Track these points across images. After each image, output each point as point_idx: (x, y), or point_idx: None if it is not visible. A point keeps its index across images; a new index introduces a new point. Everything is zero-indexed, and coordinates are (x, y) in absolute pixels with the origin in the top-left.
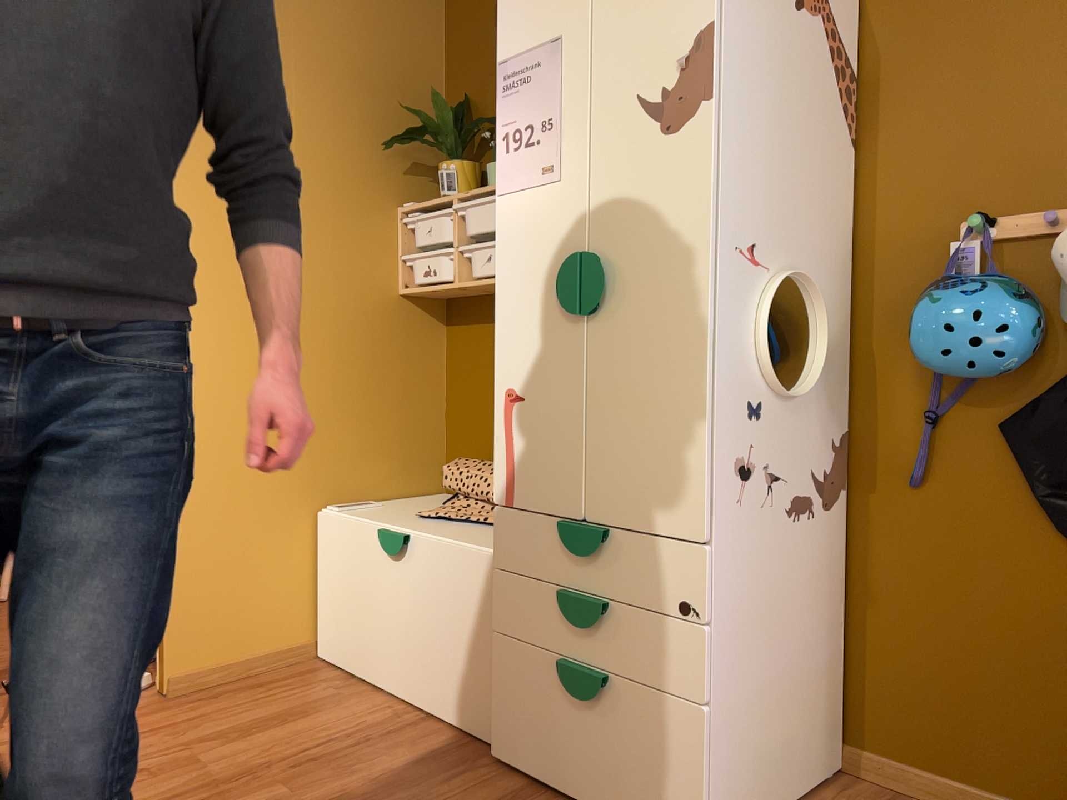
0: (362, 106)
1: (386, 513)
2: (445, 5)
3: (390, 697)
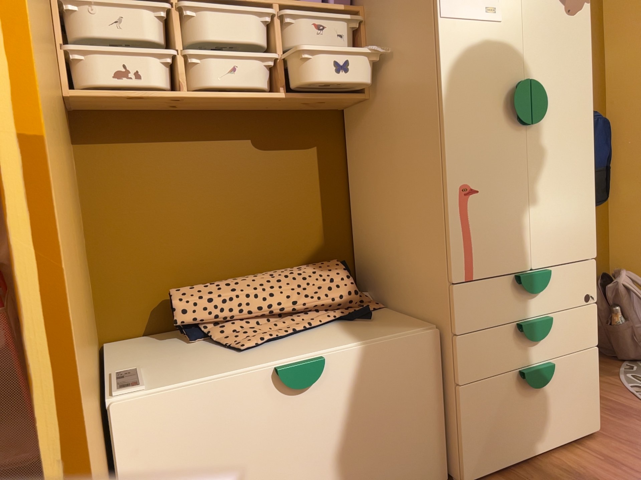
0: None
1: (191, 366)
2: None
3: None
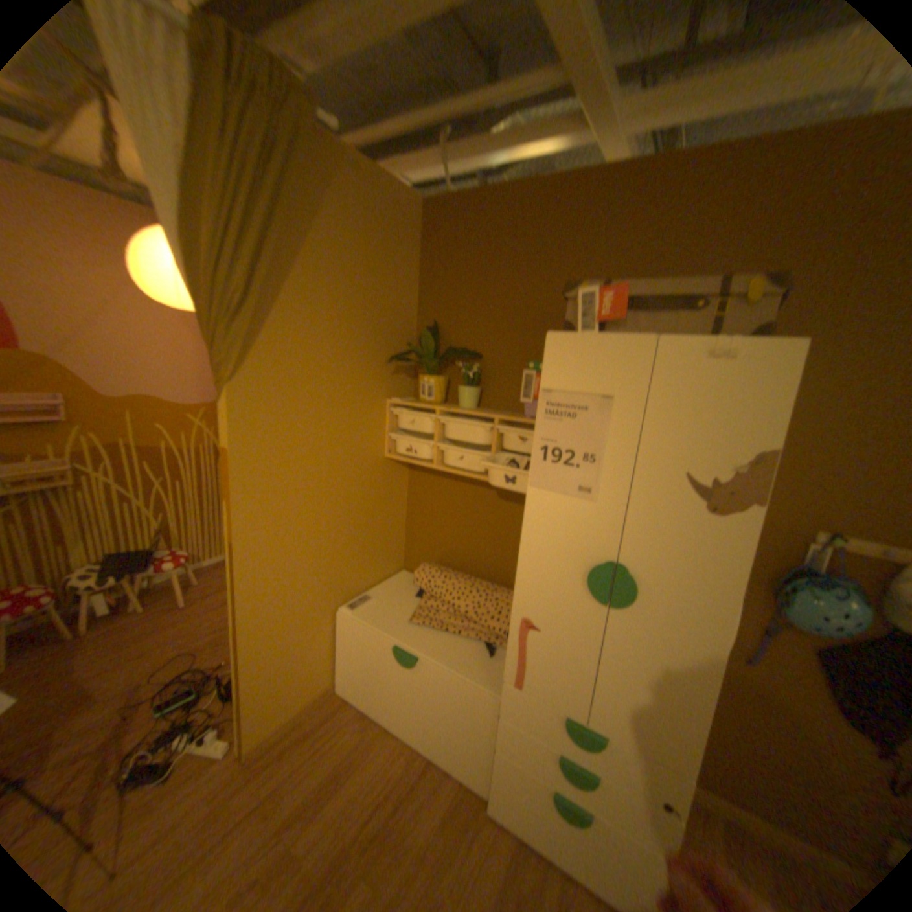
0: (368, 331)
1: (385, 614)
2: (420, 248)
3: (397, 740)
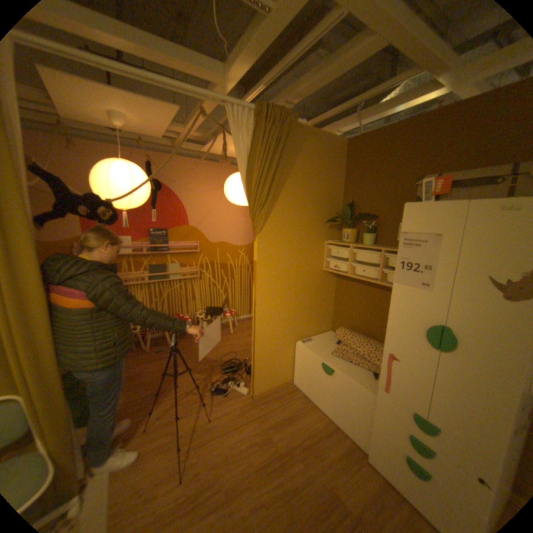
0: (316, 208)
1: (319, 348)
2: (345, 163)
3: (322, 412)
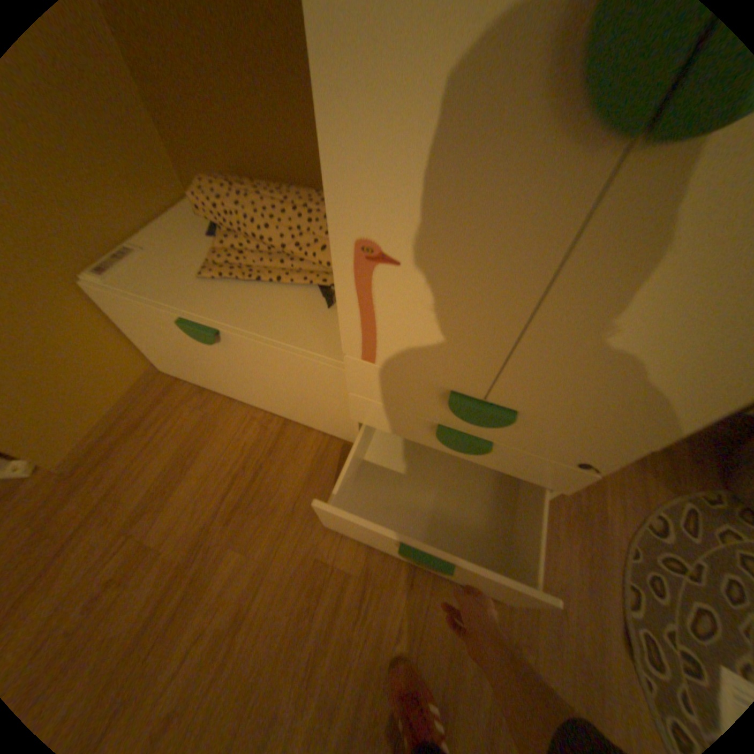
0: None
1: (159, 271)
2: None
3: (246, 404)
